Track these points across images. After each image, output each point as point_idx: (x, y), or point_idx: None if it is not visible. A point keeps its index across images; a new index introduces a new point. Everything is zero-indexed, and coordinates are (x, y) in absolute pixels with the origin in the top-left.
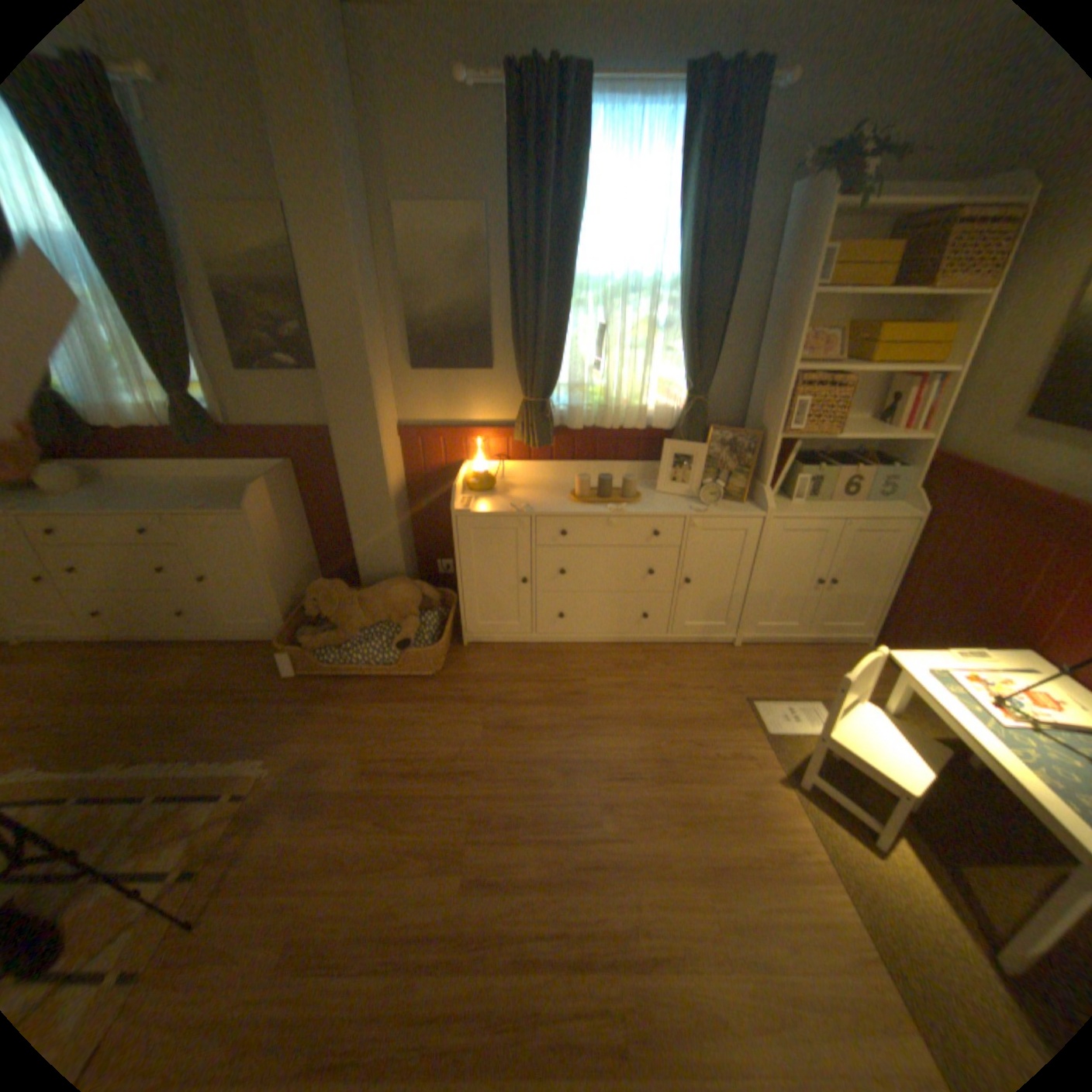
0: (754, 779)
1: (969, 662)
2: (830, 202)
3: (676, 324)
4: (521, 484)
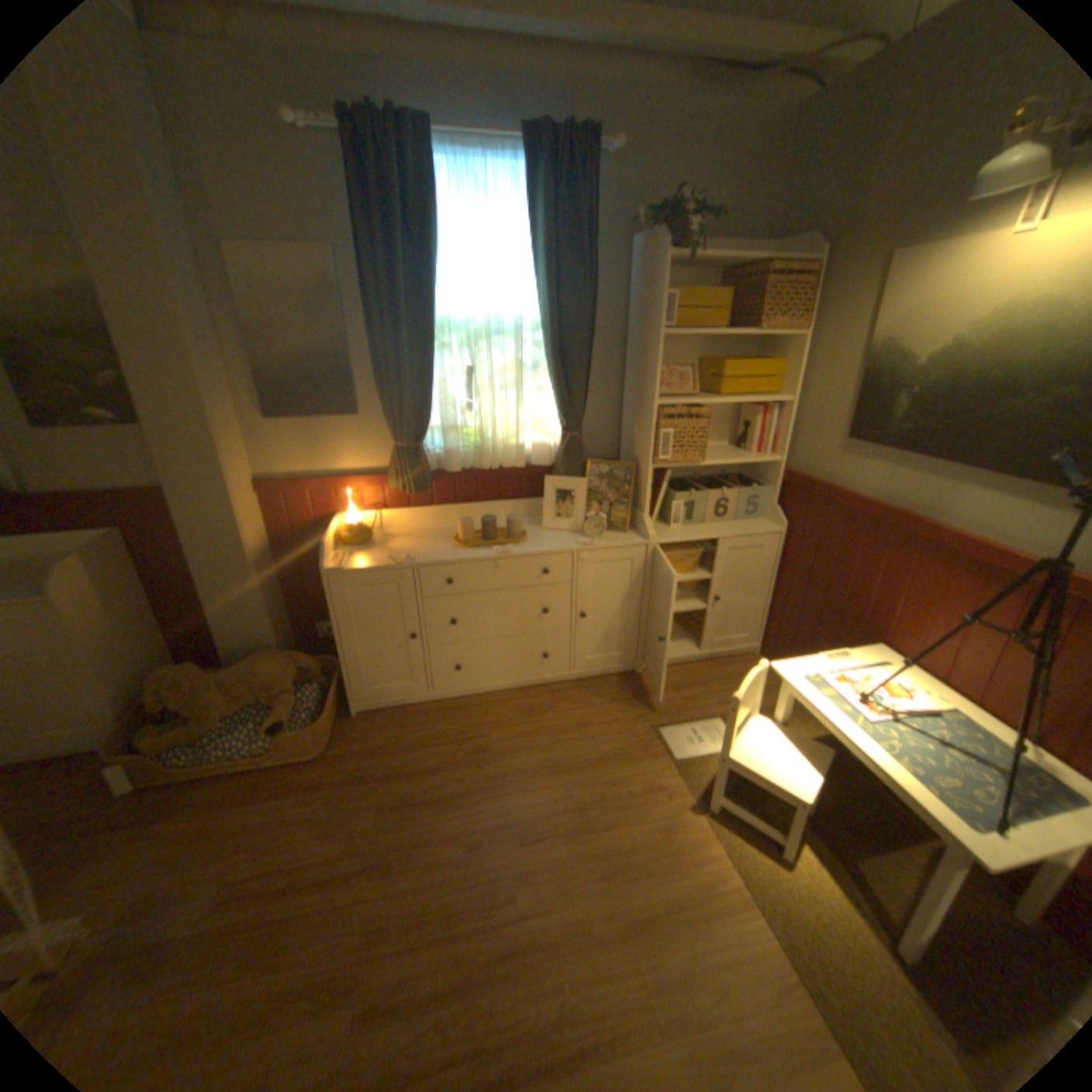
0: (667, 811)
1: (836, 662)
2: (665, 253)
3: (543, 365)
4: (401, 532)
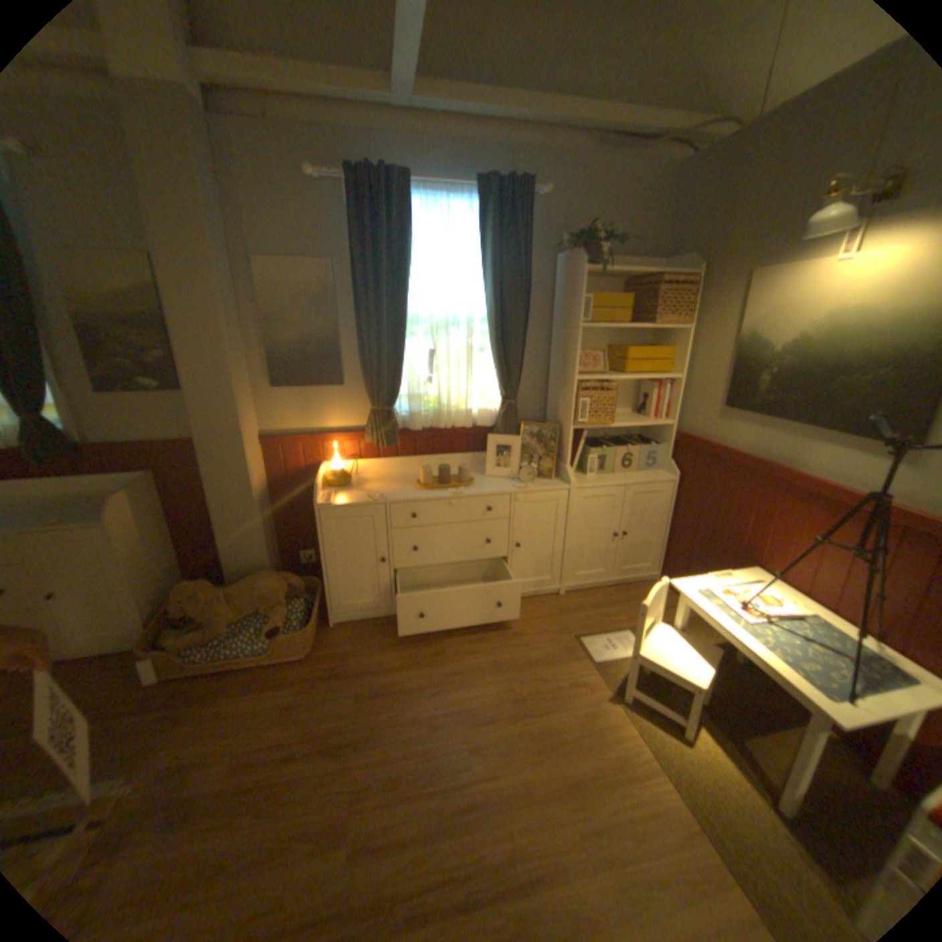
0: (589, 702)
1: (721, 580)
2: (583, 268)
3: (488, 349)
4: (373, 478)
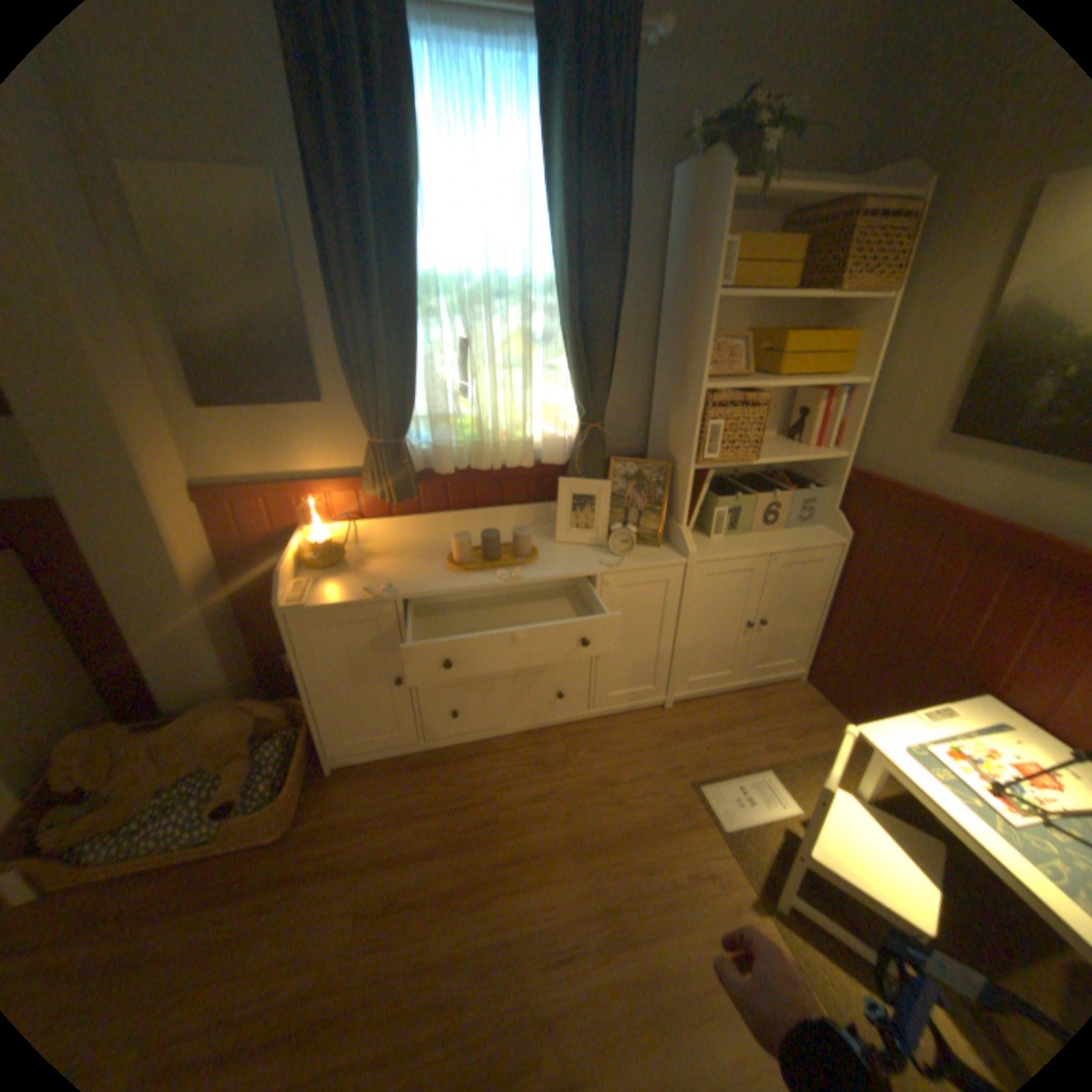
0: (723, 911)
1: (940, 725)
2: (728, 184)
3: (558, 337)
4: (382, 548)
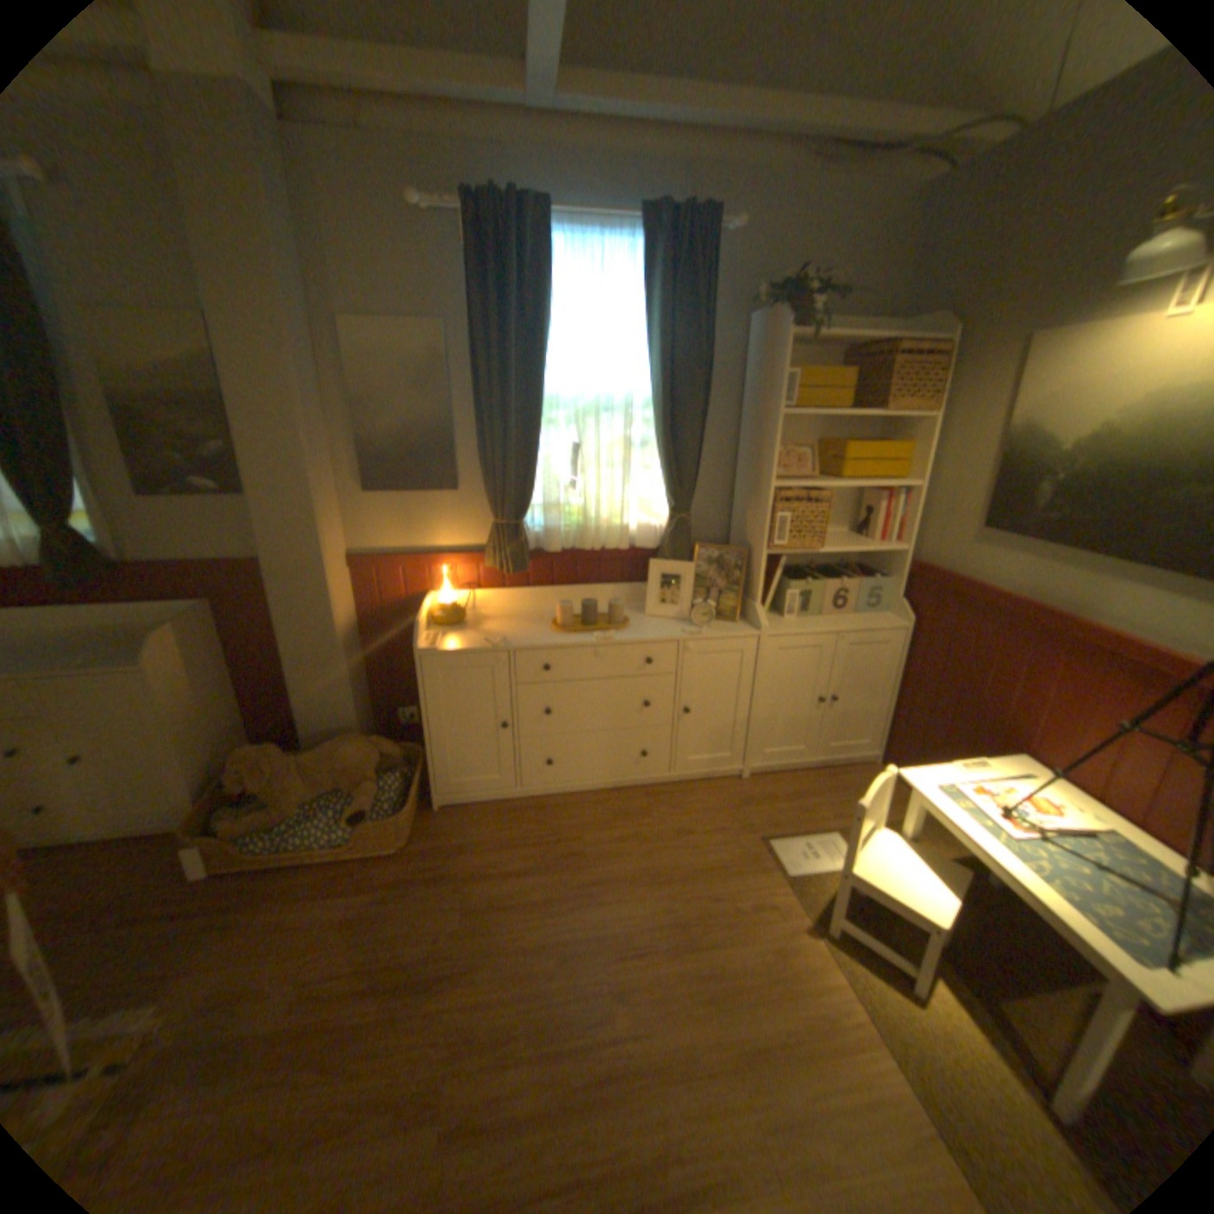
0: (780, 933)
1: (973, 773)
2: (787, 332)
3: (652, 443)
4: (495, 614)
